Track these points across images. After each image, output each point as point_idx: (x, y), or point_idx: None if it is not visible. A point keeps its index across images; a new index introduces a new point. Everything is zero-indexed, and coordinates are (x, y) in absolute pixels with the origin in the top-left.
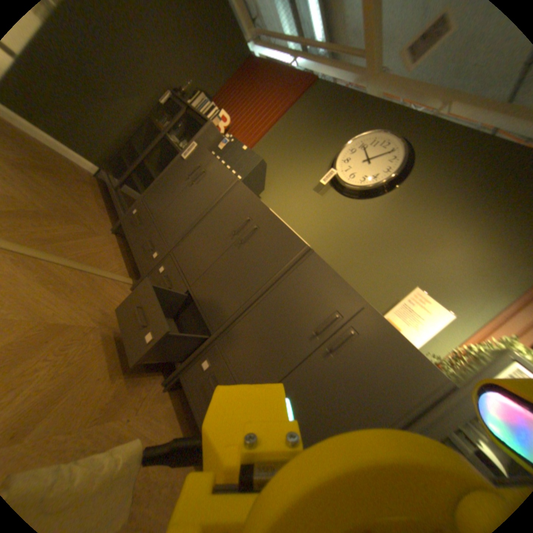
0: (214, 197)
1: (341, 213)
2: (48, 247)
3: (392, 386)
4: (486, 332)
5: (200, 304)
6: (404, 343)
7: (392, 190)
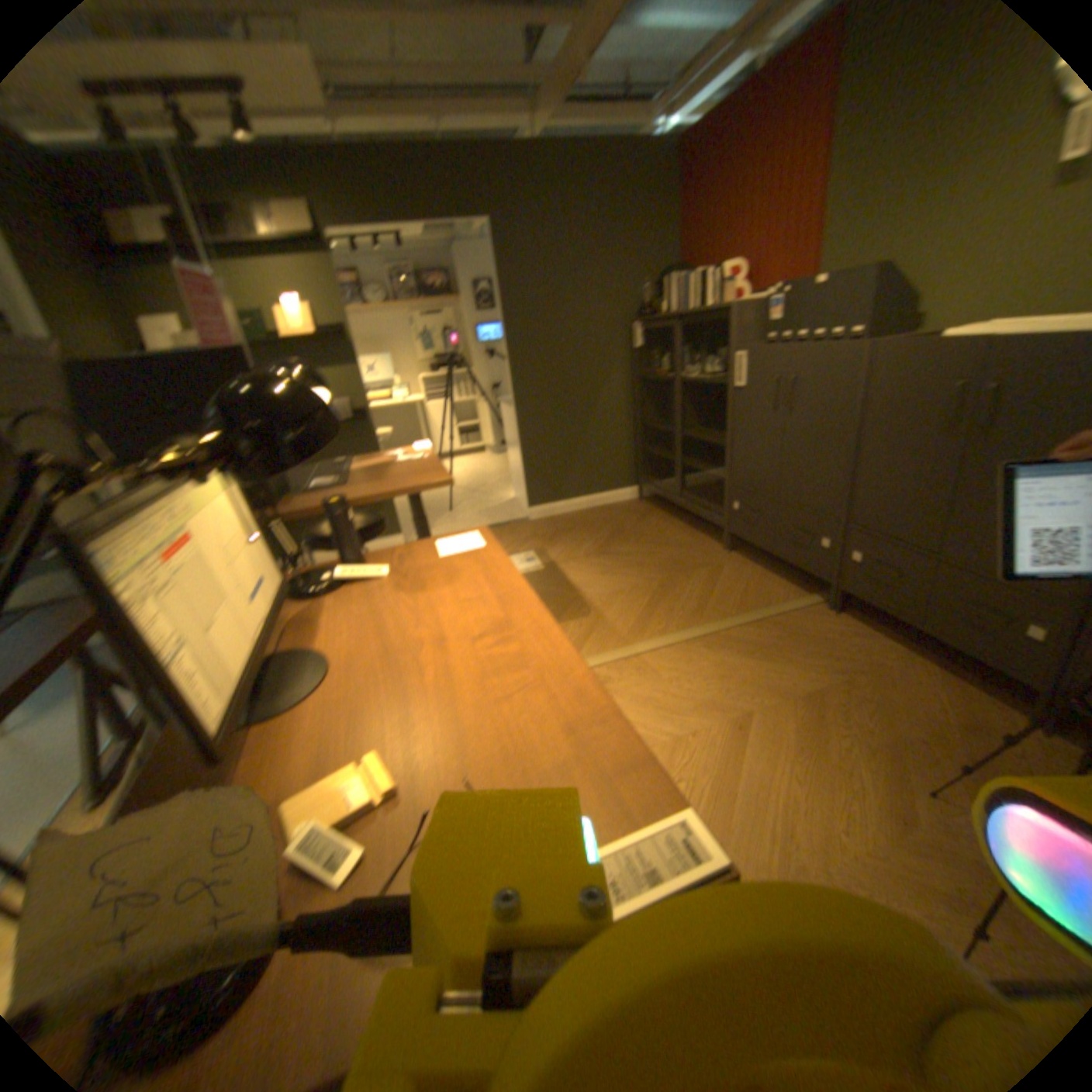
0: (852, 401)
1: None
2: (707, 616)
3: None
4: None
5: (991, 576)
6: None
7: None
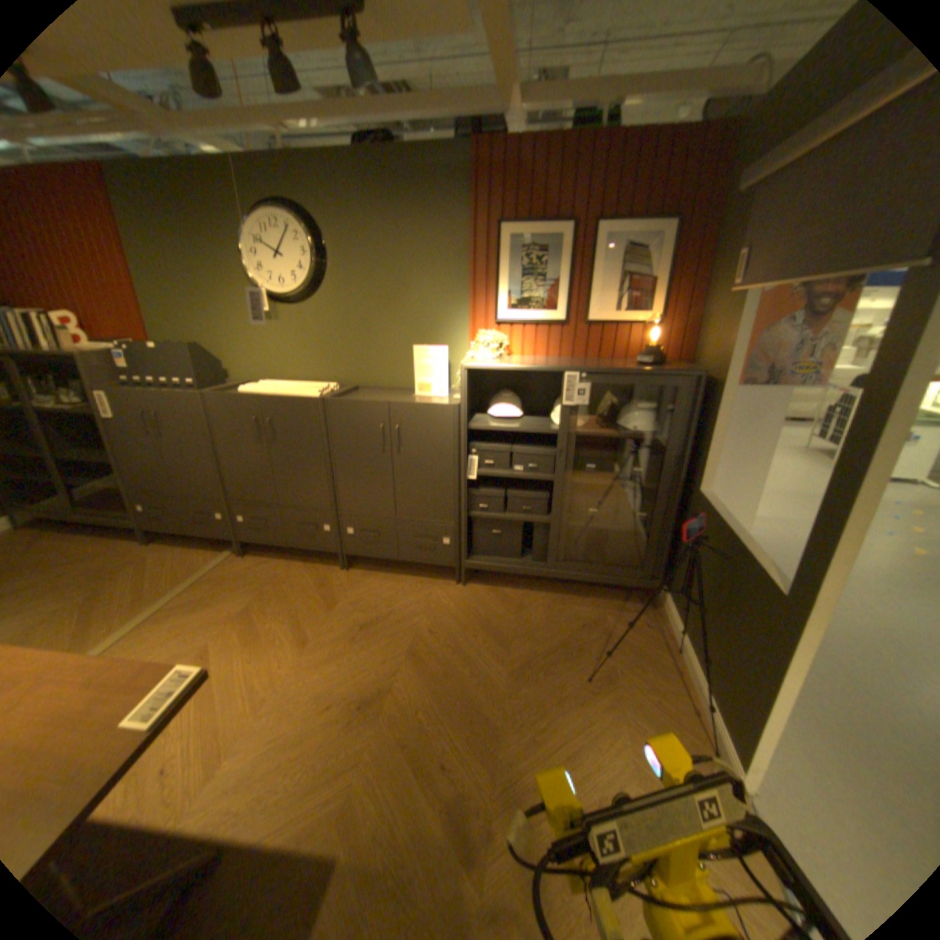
0: (201, 426)
1: (313, 323)
2: (147, 600)
3: (439, 434)
4: (473, 336)
5: (302, 506)
6: (424, 407)
7: (328, 265)
